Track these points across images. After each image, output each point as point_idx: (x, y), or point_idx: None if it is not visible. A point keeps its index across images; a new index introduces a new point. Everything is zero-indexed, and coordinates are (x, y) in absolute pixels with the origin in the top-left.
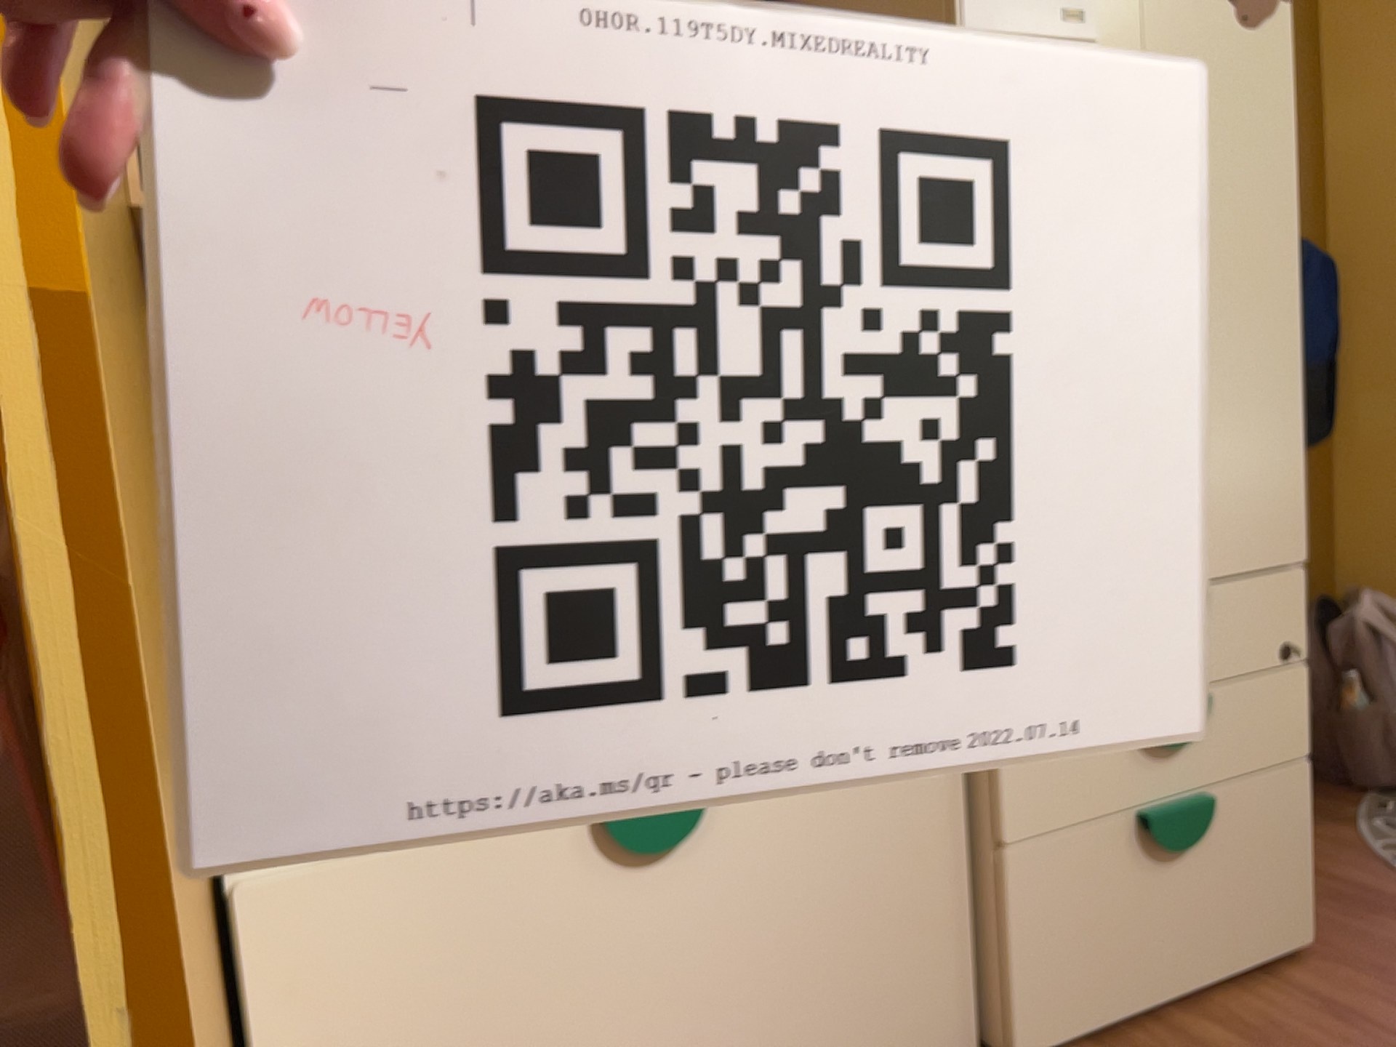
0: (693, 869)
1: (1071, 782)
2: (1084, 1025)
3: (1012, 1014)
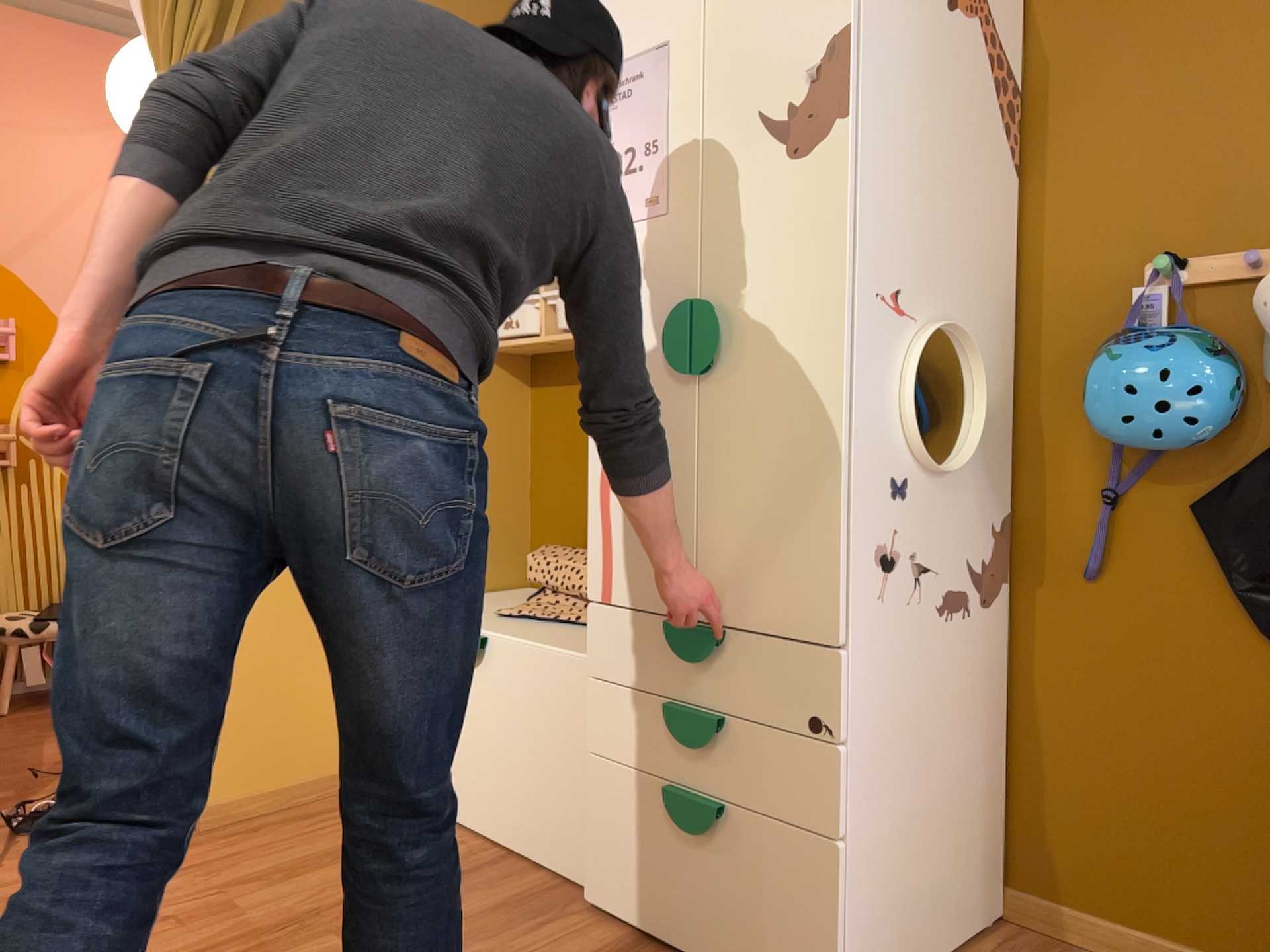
0: (481, 678)
1: (625, 732)
2: (623, 912)
3: (589, 868)
